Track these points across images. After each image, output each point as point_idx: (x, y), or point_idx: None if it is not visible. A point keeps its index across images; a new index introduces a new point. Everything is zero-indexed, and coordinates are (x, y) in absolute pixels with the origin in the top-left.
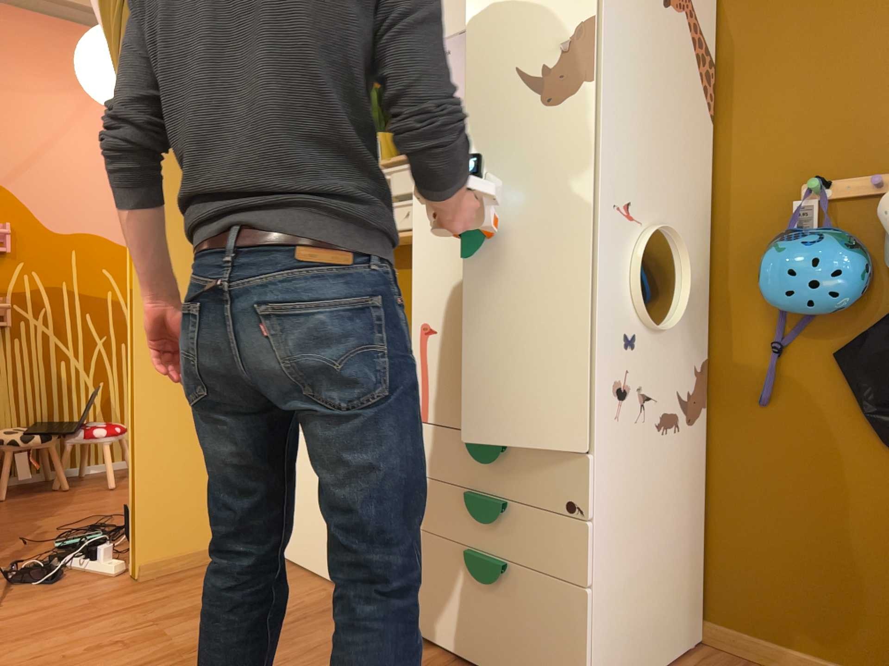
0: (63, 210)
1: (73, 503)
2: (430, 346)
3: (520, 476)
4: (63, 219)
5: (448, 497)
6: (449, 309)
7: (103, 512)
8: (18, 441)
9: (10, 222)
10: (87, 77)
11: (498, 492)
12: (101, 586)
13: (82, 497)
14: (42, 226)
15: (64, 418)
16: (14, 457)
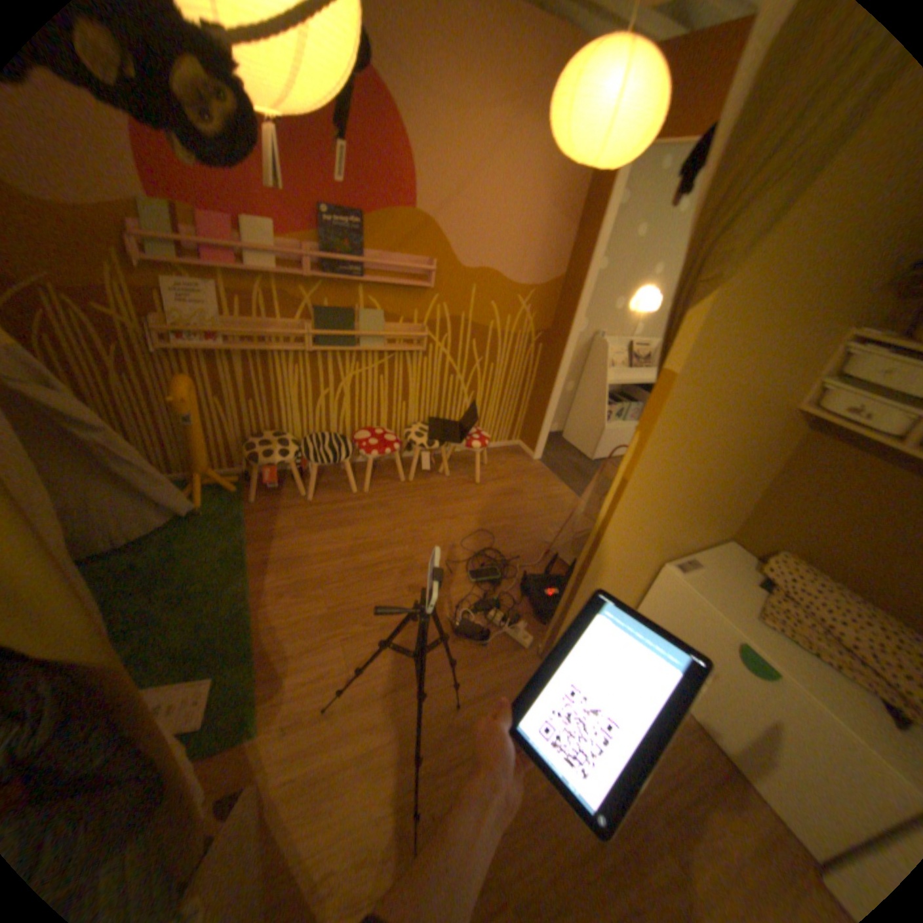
0: (471, 244)
1: (458, 501)
2: None
3: None
4: (470, 253)
5: None
6: None
7: (483, 523)
8: (424, 446)
9: (431, 255)
10: (566, 121)
11: None
12: (523, 663)
13: (462, 493)
14: (453, 260)
15: (445, 416)
16: (420, 455)
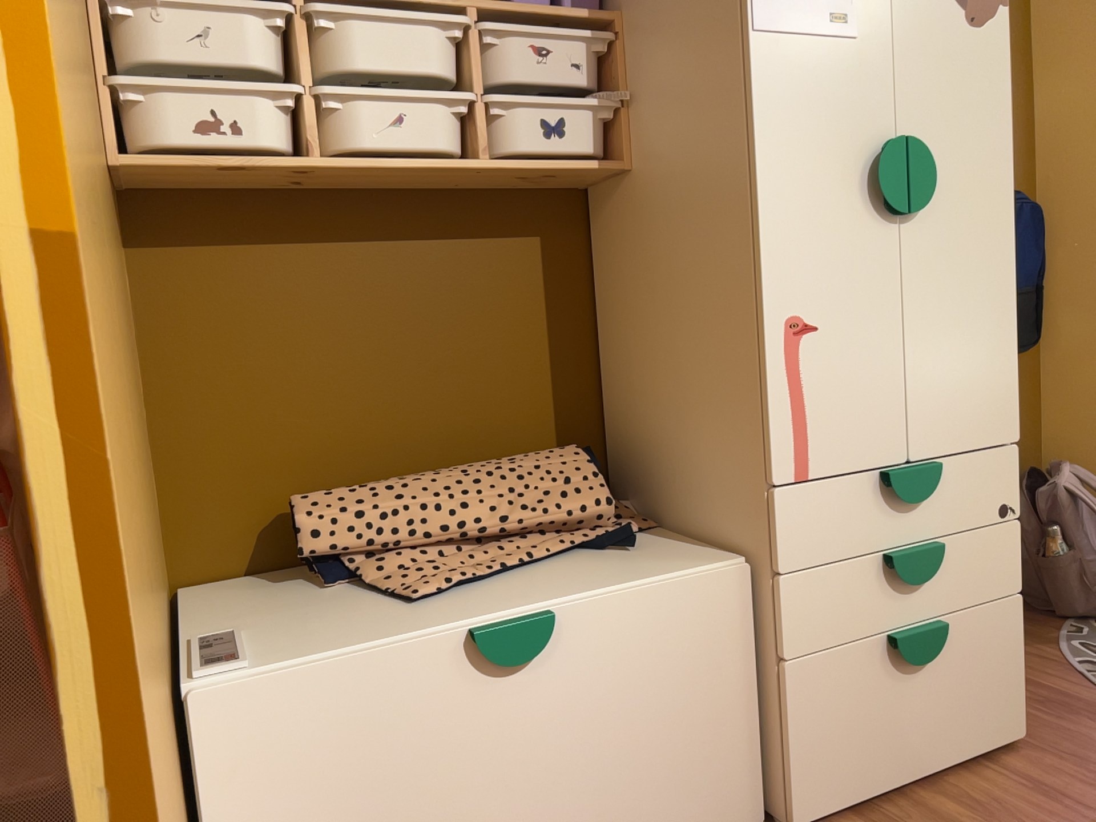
0: None
1: None
2: (808, 354)
3: (949, 498)
4: None
5: (851, 577)
6: (839, 290)
7: None
8: None
9: None
10: None
11: (922, 532)
12: None
13: None
14: None
15: None
16: None
